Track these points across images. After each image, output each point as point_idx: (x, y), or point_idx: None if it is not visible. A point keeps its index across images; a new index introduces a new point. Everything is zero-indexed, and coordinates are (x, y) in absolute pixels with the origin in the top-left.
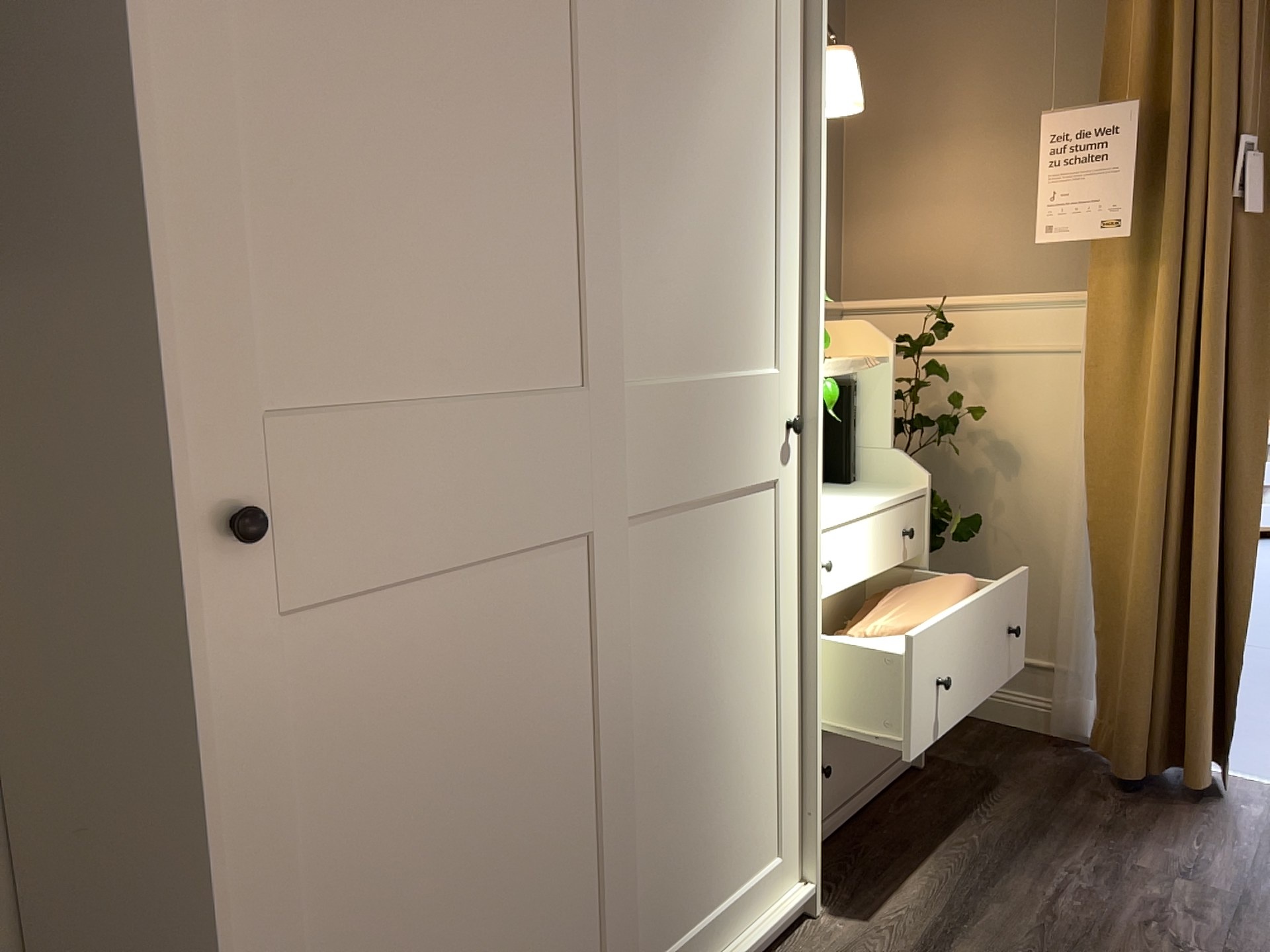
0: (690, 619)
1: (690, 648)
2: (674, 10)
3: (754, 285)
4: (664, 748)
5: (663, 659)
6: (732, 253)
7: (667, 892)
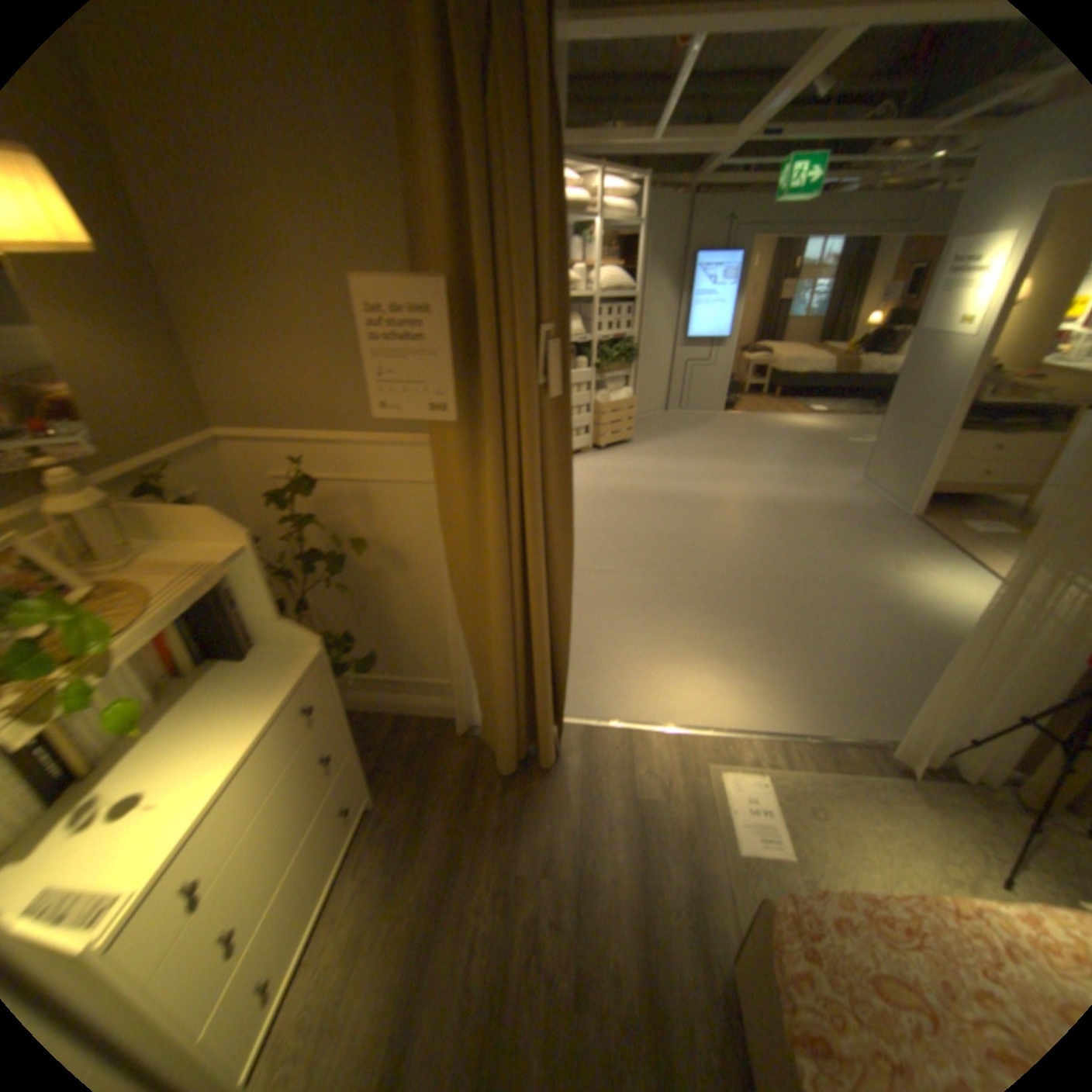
0: None
1: None
2: None
3: None
4: None
5: None
6: None
7: None
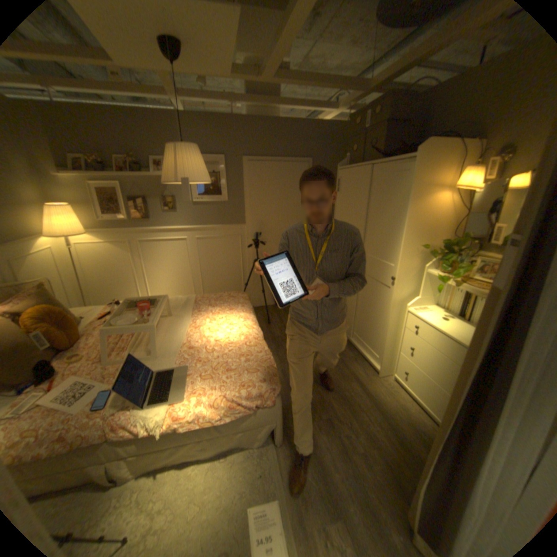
0: (369, 296)
1: (368, 300)
2: (382, 194)
3: (392, 245)
4: (362, 310)
5: (364, 297)
6: (387, 238)
7: (359, 331)
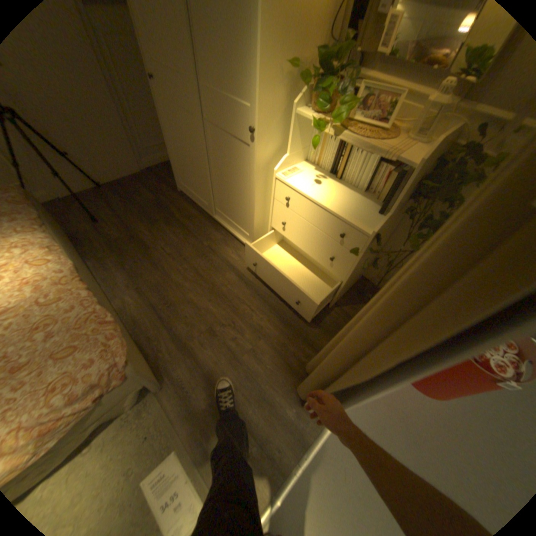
0: (224, 159)
1: (224, 166)
2: None
3: (242, 62)
4: (220, 180)
5: (218, 161)
6: (232, 45)
7: (222, 206)
